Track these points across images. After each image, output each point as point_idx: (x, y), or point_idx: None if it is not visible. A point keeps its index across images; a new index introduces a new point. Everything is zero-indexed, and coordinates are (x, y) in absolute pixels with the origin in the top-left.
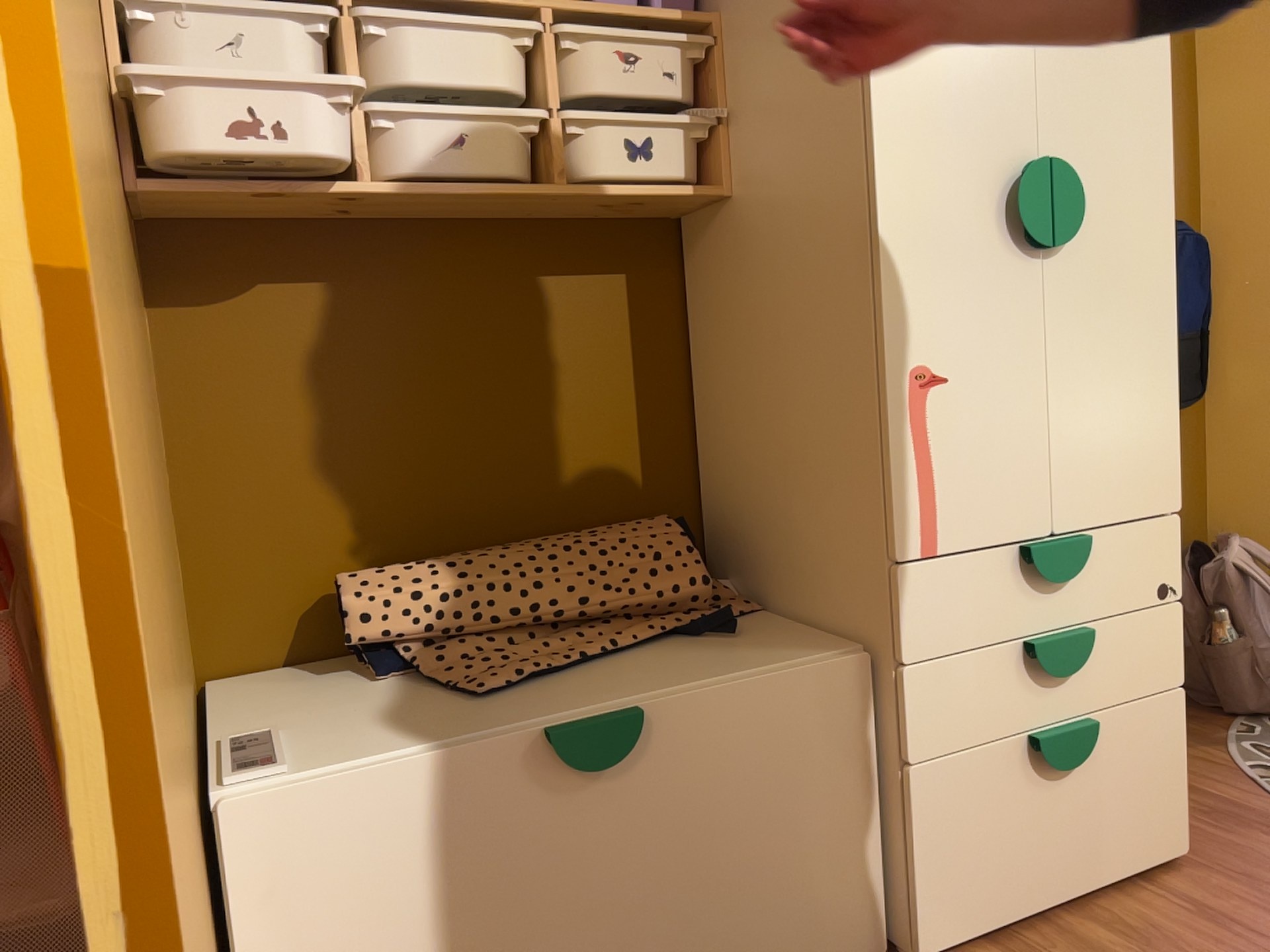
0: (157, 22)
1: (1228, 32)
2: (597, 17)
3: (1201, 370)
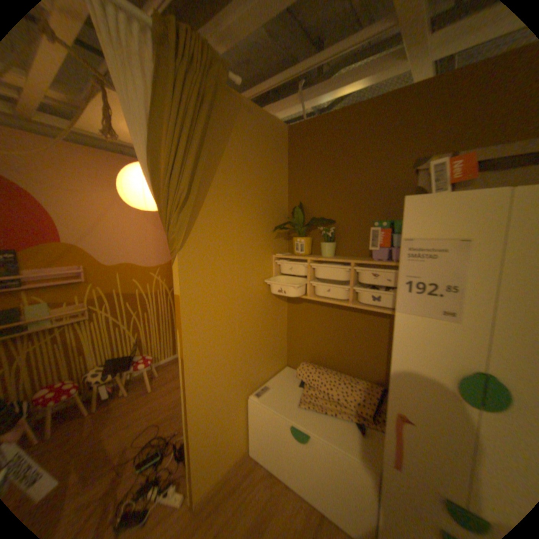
0: (279, 265)
1: None
2: (364, 265)
3: None
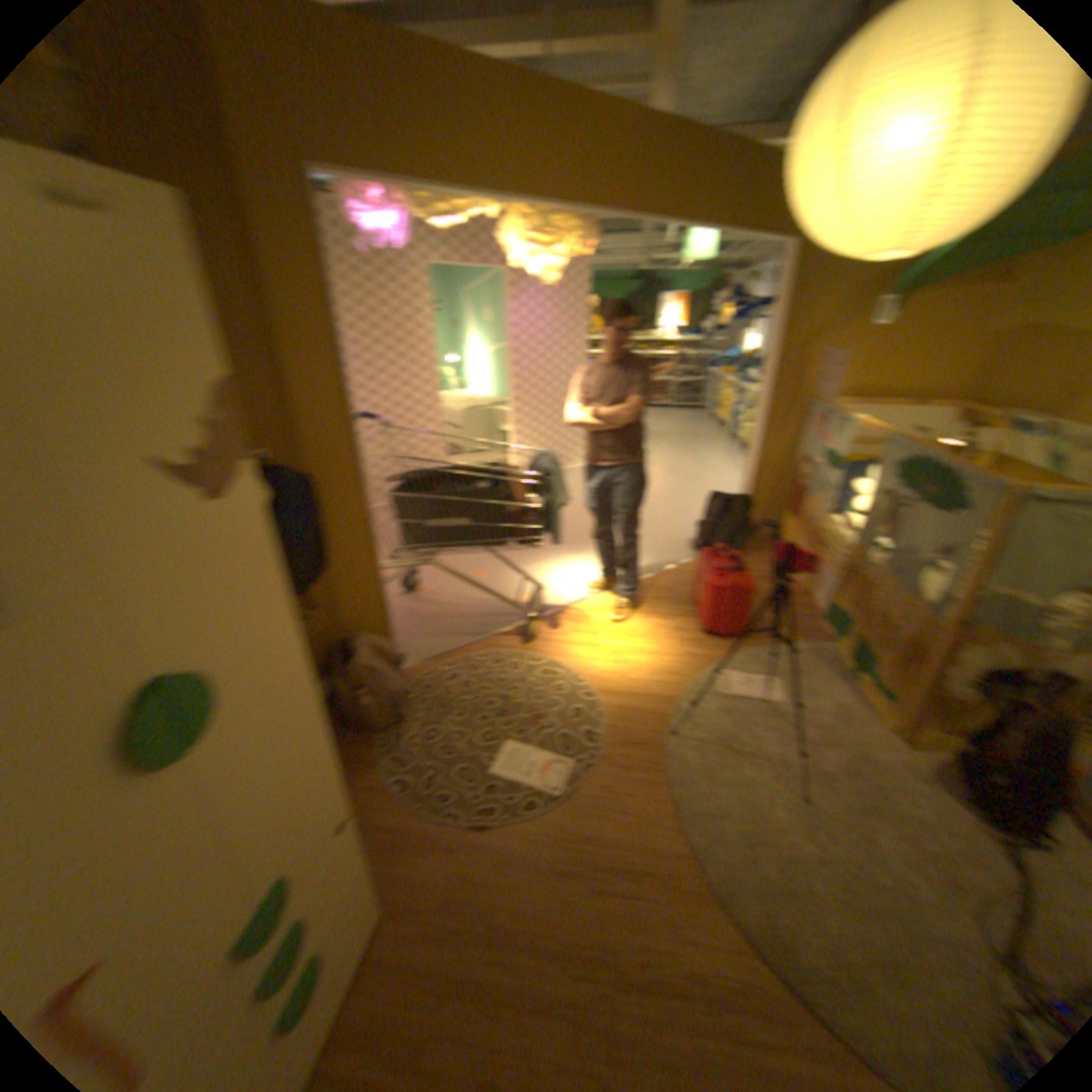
0: None
1: (302, 326)
2: None
3: (328, 553)
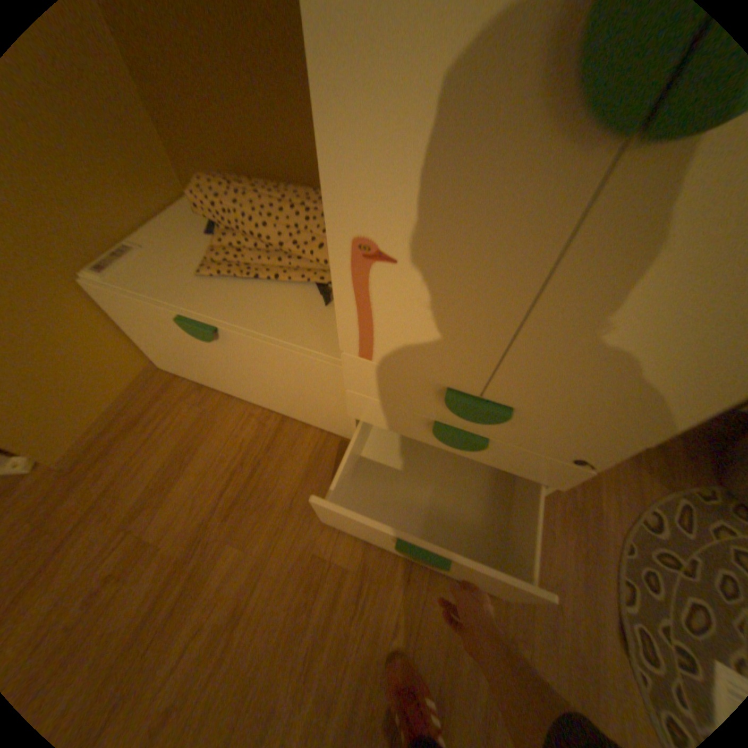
0: None
1: None
2: None
3: None
